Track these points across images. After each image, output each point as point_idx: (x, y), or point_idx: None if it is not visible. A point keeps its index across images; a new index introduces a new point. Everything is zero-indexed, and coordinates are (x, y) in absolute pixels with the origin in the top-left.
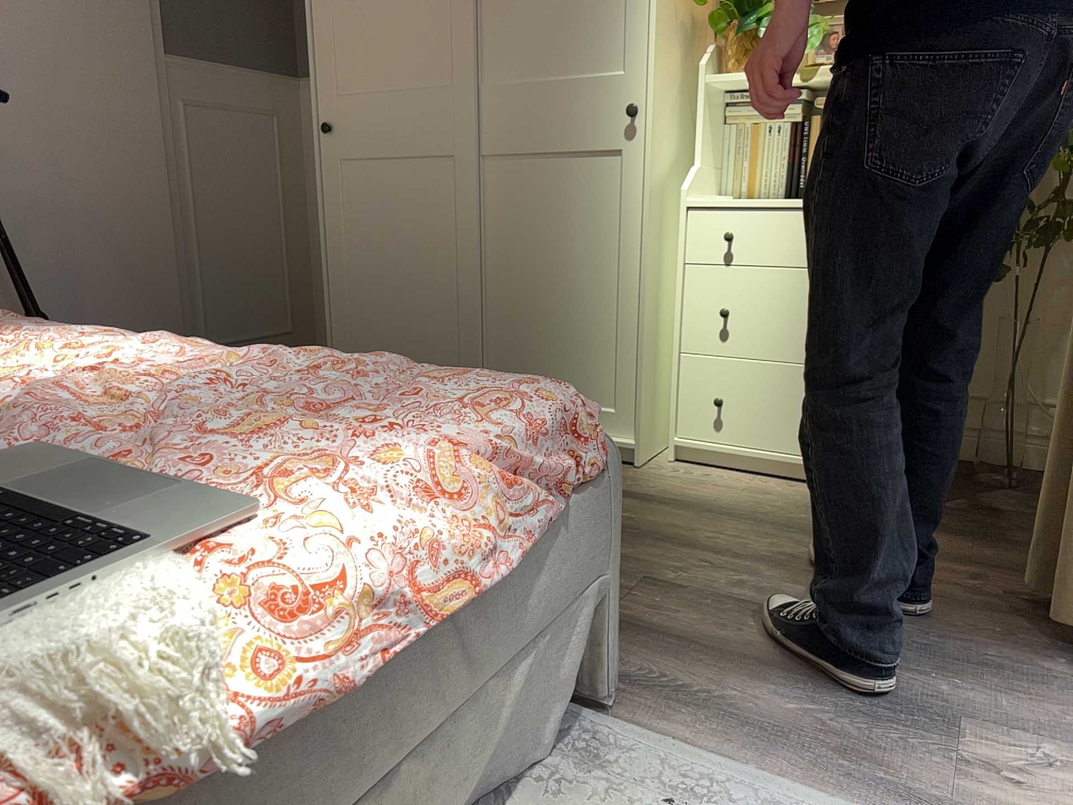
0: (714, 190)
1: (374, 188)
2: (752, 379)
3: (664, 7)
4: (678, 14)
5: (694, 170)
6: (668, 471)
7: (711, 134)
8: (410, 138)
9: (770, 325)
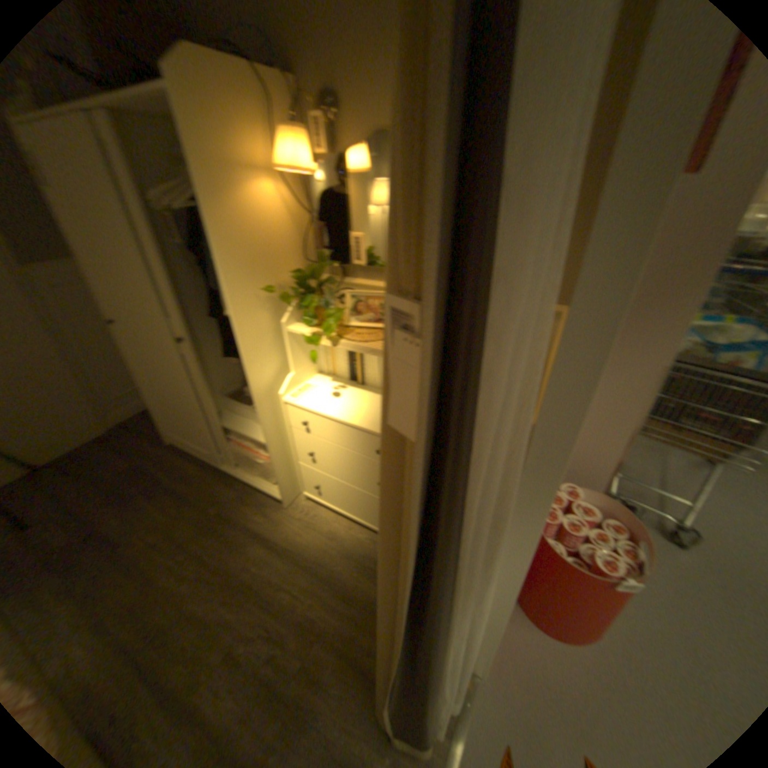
0: (311, 372)
1: (139, 357)
2: (327, 481)
3: (240, 302)
4: (259, 295)
5: (287, 377)
6: (297, 510)
7: (301, 350)
8: (143, 338)
9: (330, 463)
